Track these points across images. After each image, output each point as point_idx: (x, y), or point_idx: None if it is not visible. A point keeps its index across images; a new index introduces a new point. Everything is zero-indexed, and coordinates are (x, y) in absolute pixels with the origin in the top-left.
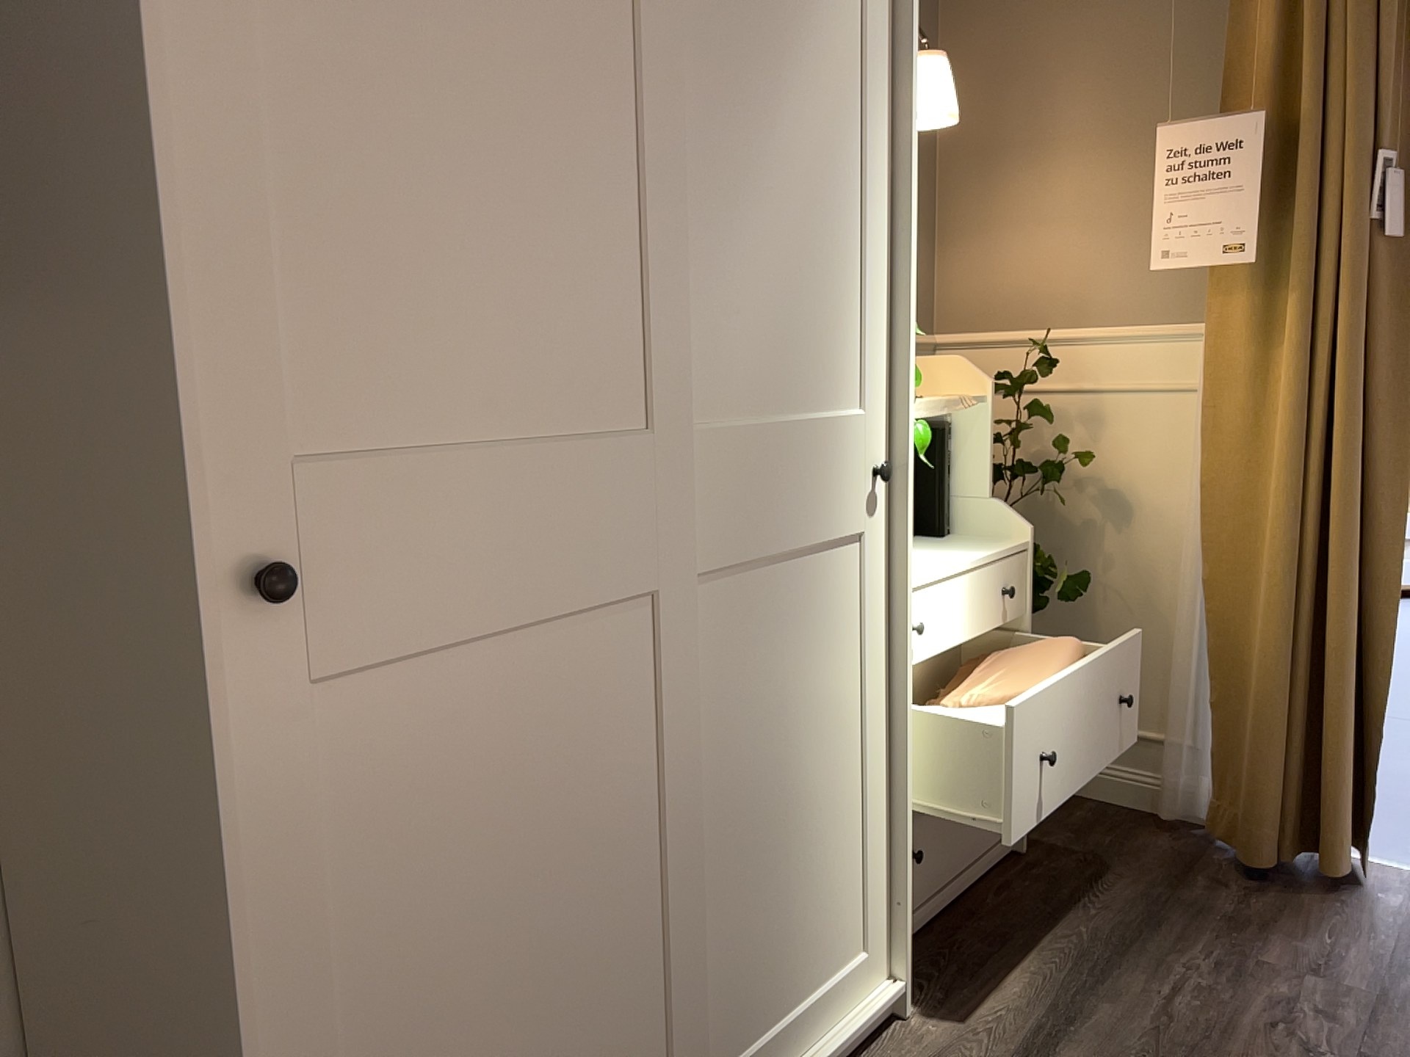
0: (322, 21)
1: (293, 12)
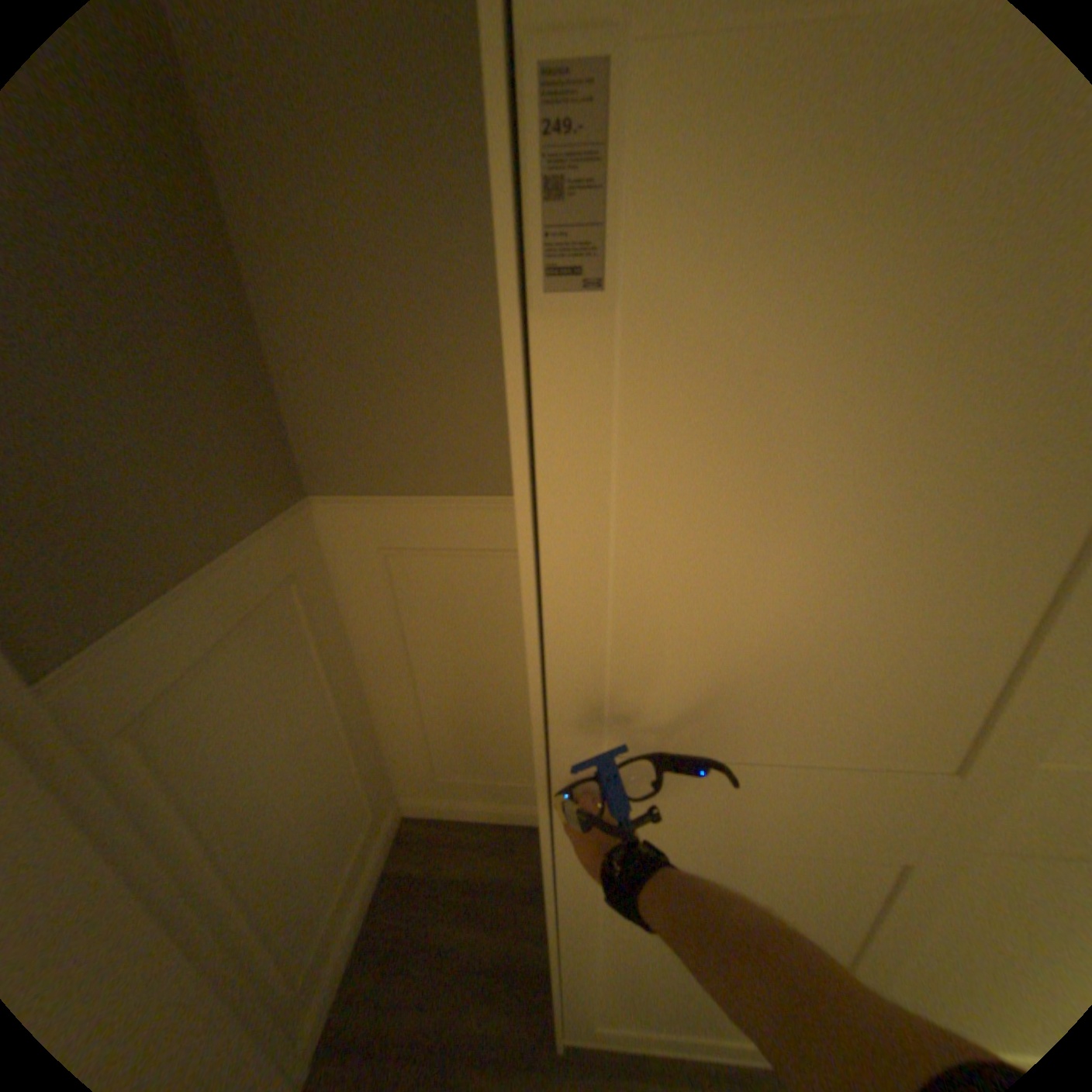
0: (660, 514)
1: (635, 514)
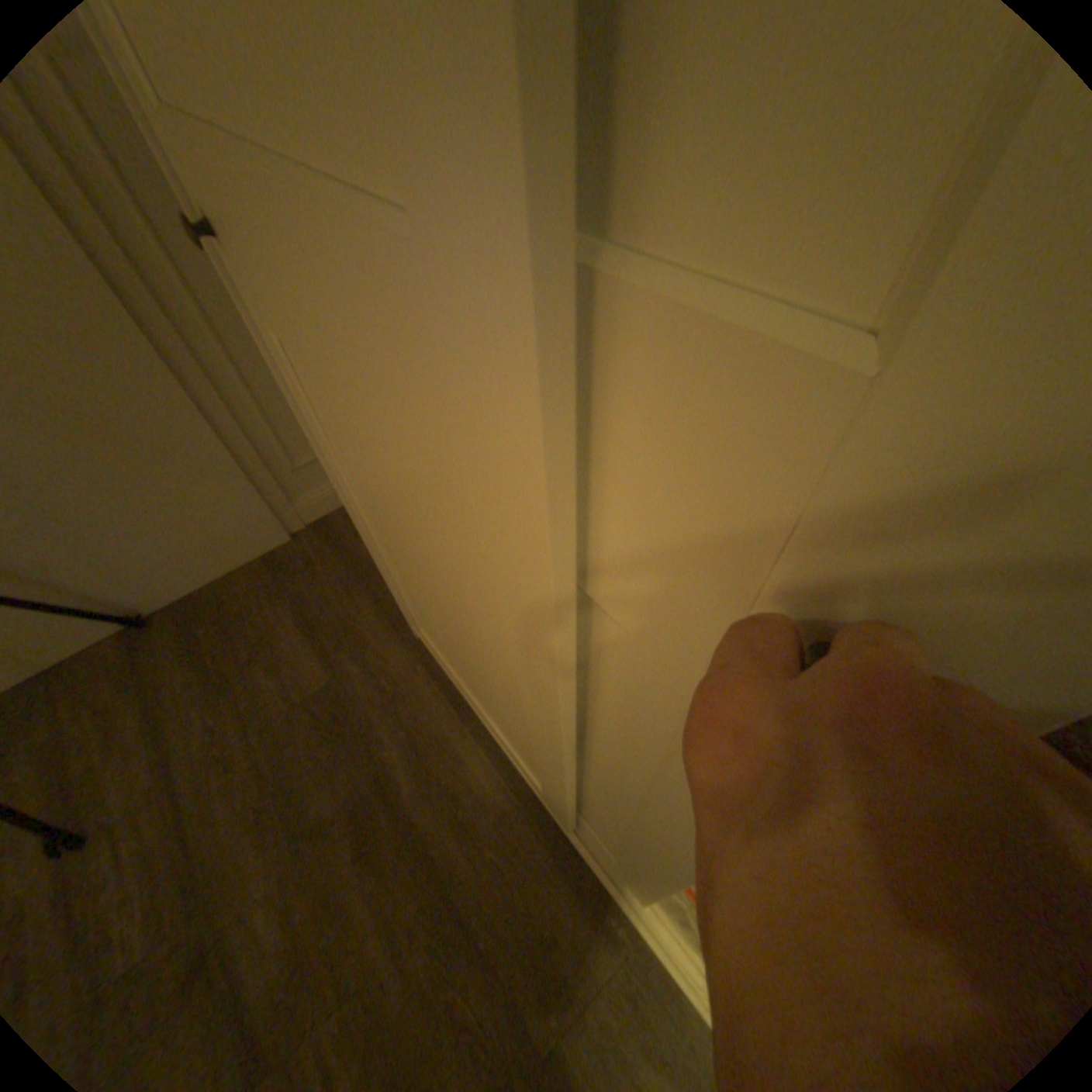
0: None
1: None
